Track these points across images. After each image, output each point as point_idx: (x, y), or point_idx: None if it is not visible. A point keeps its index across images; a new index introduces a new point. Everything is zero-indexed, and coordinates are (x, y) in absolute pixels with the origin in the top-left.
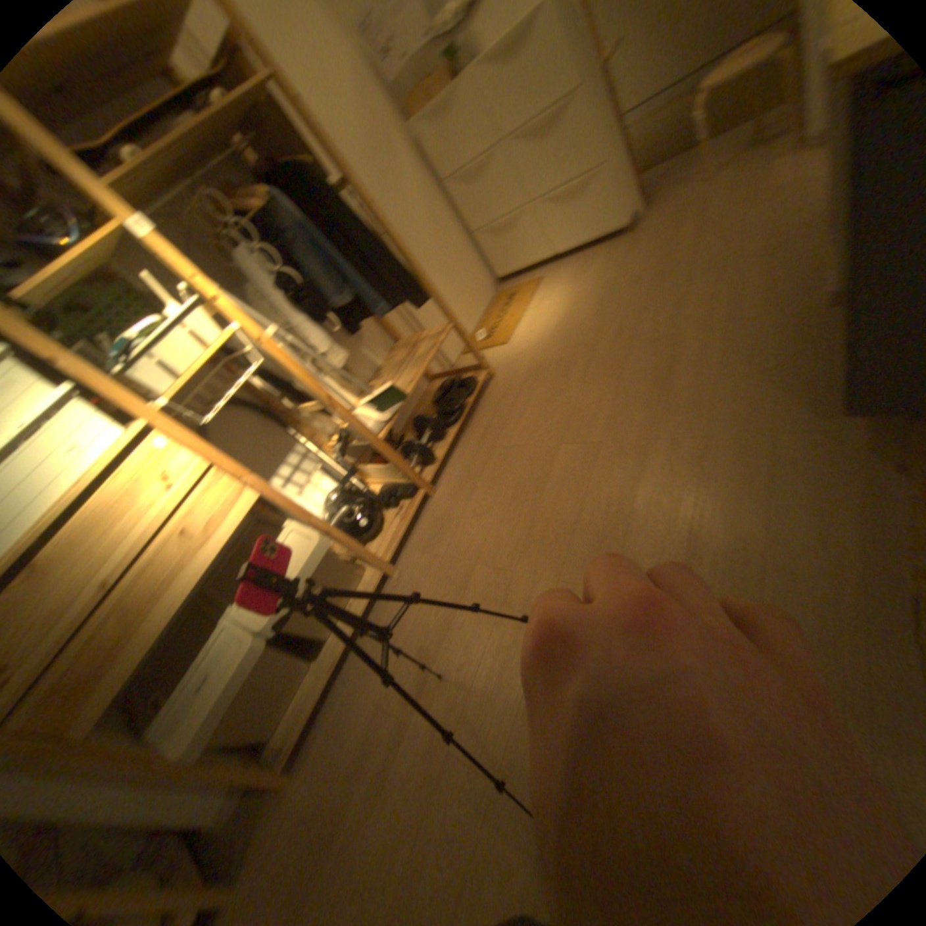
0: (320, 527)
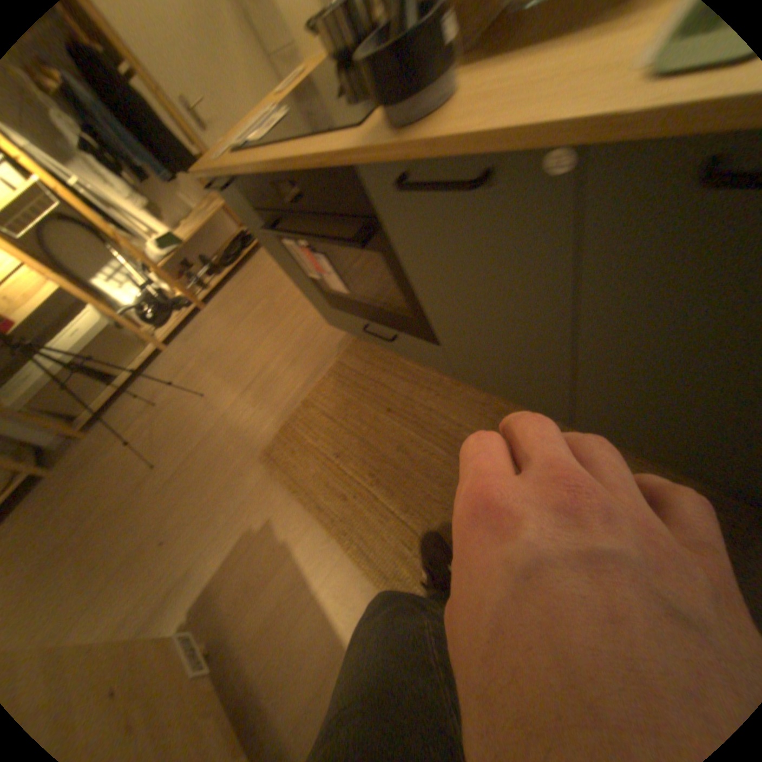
0: (102, 315)
